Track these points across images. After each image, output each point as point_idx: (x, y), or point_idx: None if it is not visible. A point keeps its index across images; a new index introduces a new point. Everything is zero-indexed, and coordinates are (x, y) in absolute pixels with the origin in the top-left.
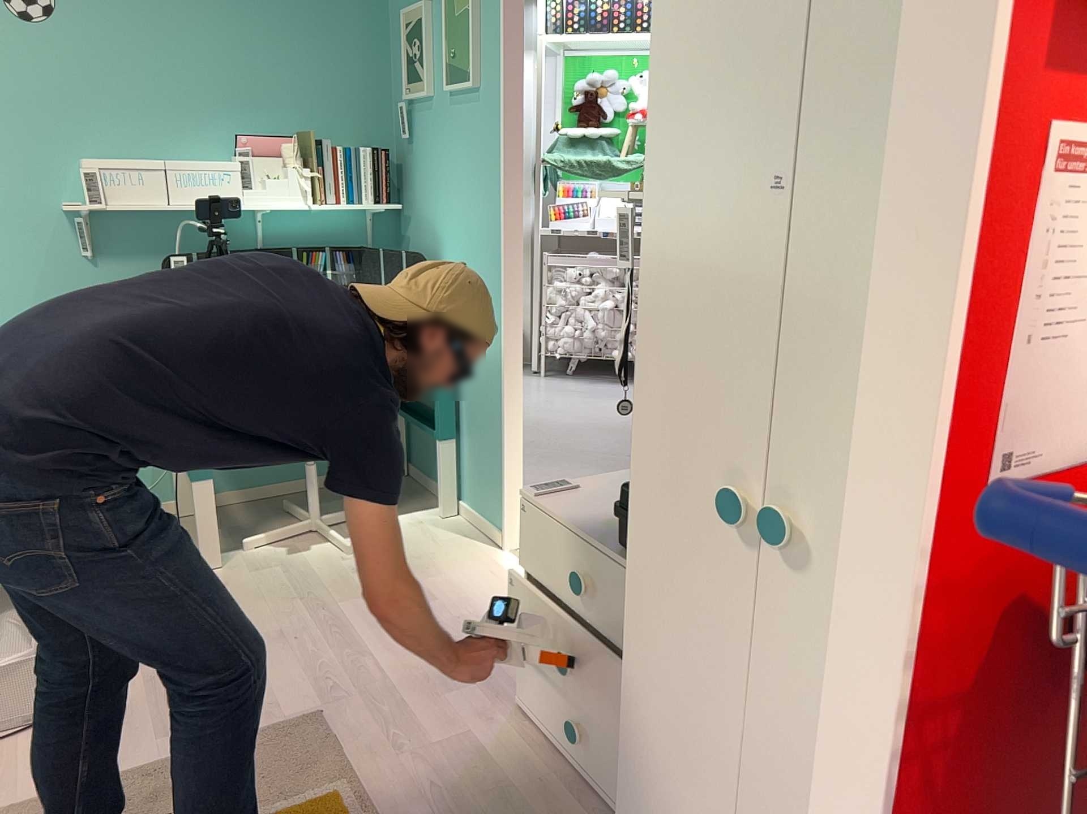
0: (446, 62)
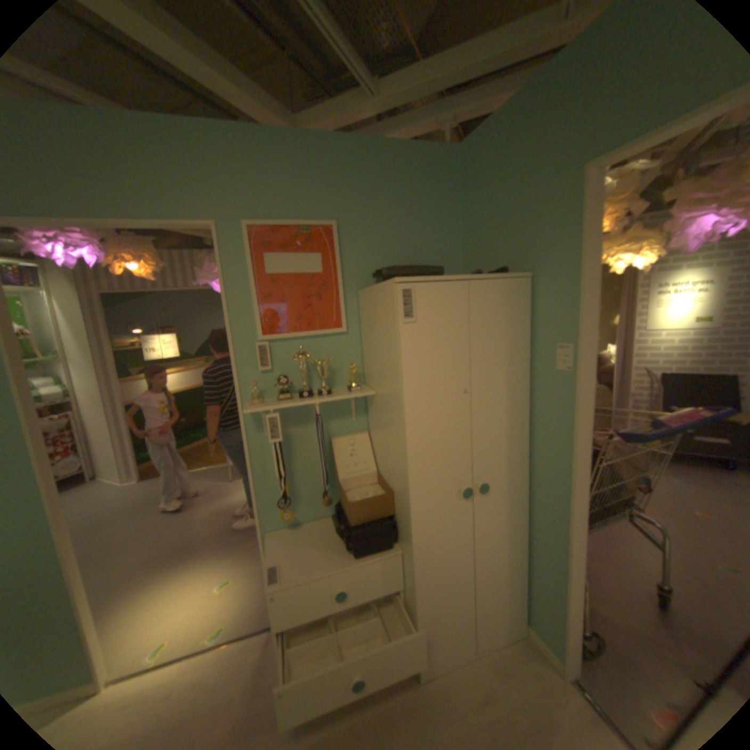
0: None
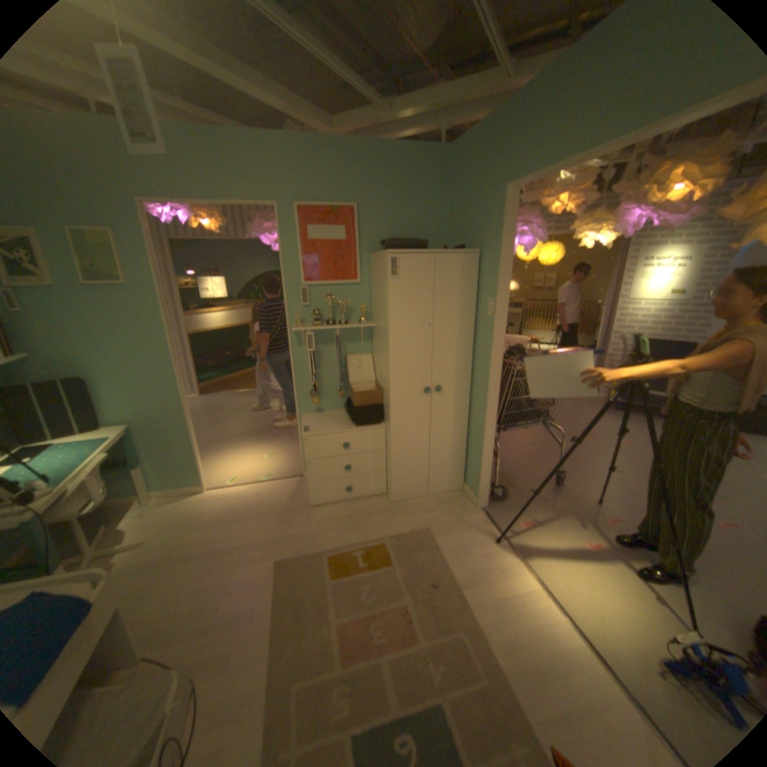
0: (81, 269)
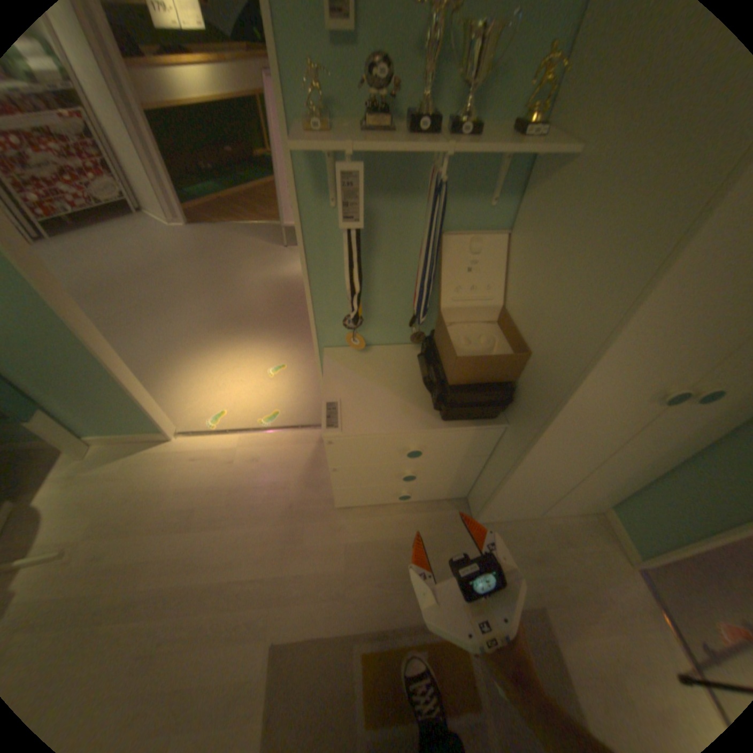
0: None
